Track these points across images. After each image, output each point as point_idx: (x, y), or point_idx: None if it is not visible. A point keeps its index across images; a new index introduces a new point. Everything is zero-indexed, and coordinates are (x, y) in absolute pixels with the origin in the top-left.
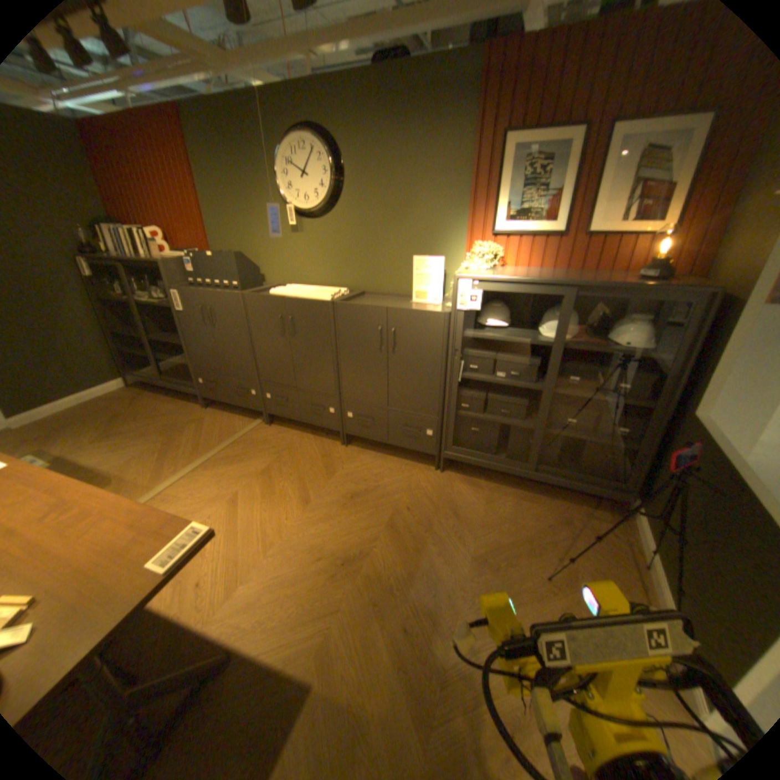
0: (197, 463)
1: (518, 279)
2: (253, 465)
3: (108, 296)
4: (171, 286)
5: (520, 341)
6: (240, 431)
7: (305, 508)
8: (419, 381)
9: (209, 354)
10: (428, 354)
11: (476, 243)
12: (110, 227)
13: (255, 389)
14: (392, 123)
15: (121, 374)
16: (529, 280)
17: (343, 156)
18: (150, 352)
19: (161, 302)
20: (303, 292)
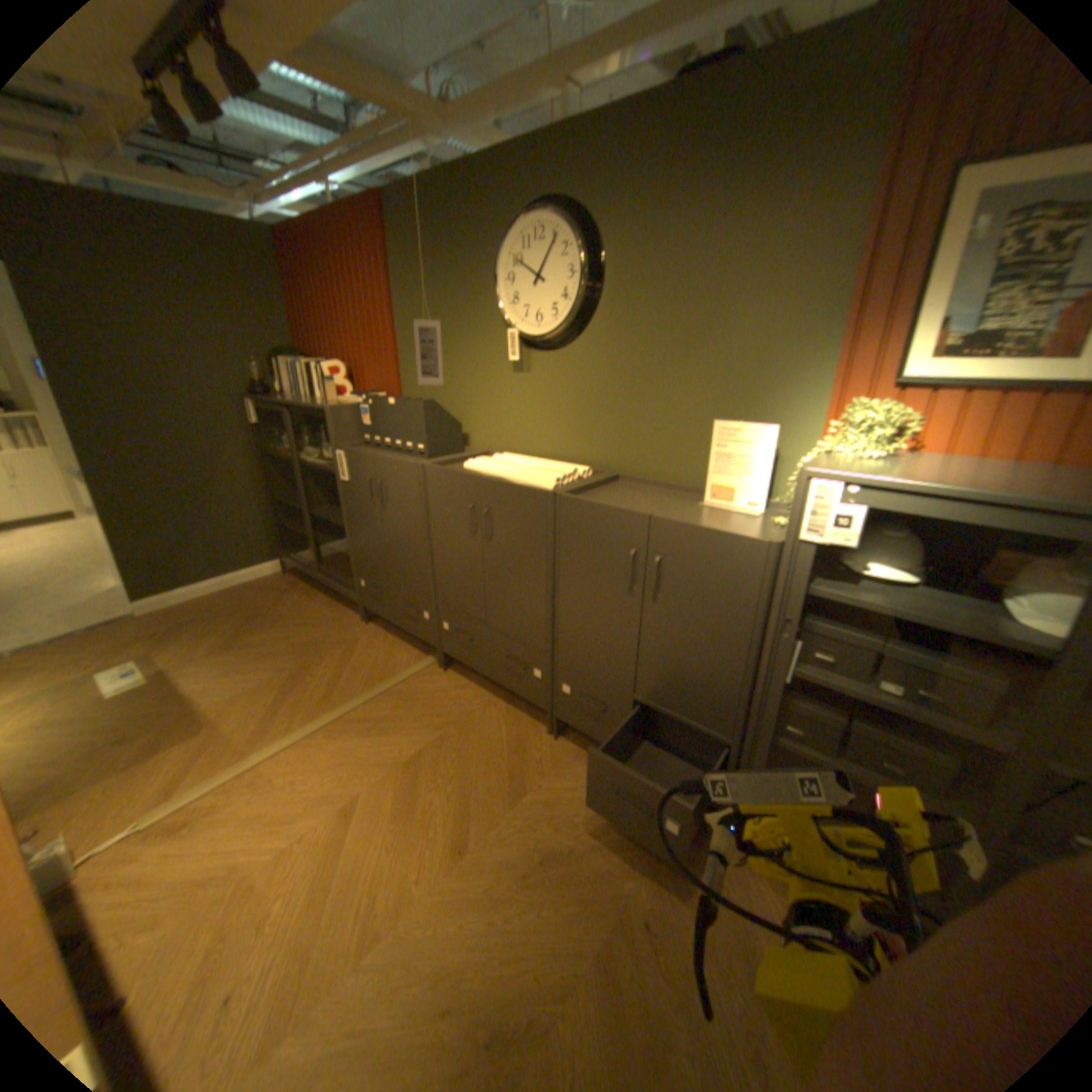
0: (320, 723)
1: (971, 494)
2: (398, 745)
3: (276, 450)
4: (339, 445)
5: (956, 631)
6: (399, 673)
7: (453, 865)
8: (700, 664)
9: (376, 548)
10: (724, 616)
11: (856, 402)
12: (290, 359)
13: (429, 610)
14: (699, 180)
15: (279, 555)
16: (1003, 498)
17: (605, 247)
18: (313, 530)
19: (330, 465)
20: (513, 470)
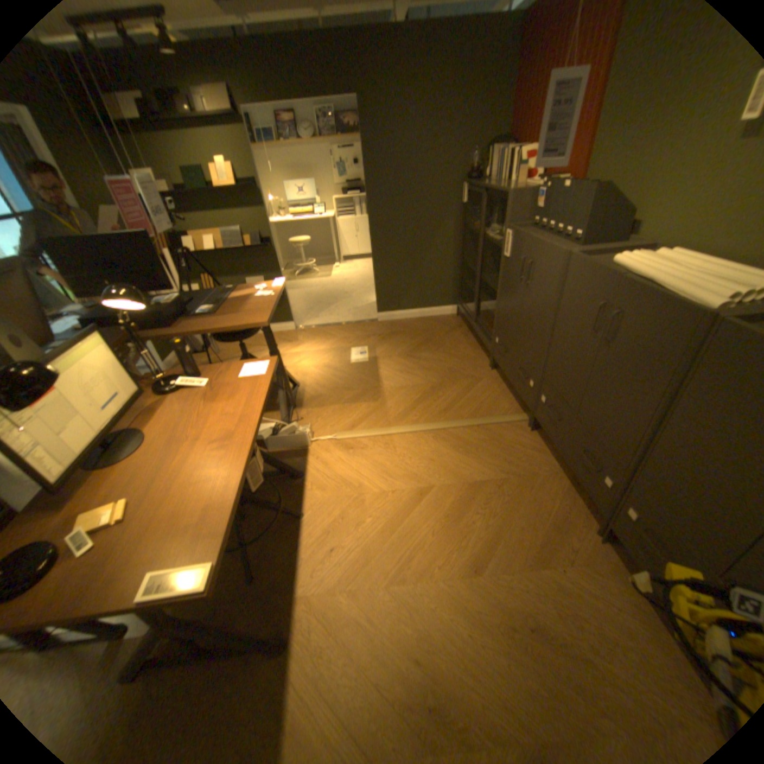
0: (433, 427)
1: None
2: (472, 469)
3: (473, 225)
4: (511, 225)
5: None
6: (497, 417)
7: (468, 577)
8: None
9: (512, 317)
10: None
11: None
12: (502, 147)
13: (534, 381)
14: None
15: (457, 303)
16: None
17: None
18: (480, 290)
19: (503, 241)
20: (673, 271)
